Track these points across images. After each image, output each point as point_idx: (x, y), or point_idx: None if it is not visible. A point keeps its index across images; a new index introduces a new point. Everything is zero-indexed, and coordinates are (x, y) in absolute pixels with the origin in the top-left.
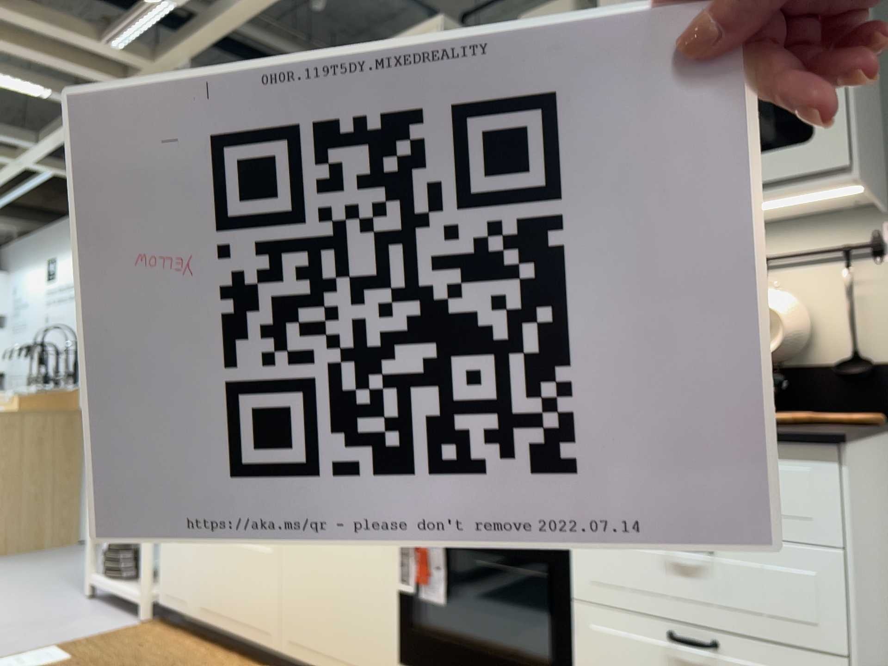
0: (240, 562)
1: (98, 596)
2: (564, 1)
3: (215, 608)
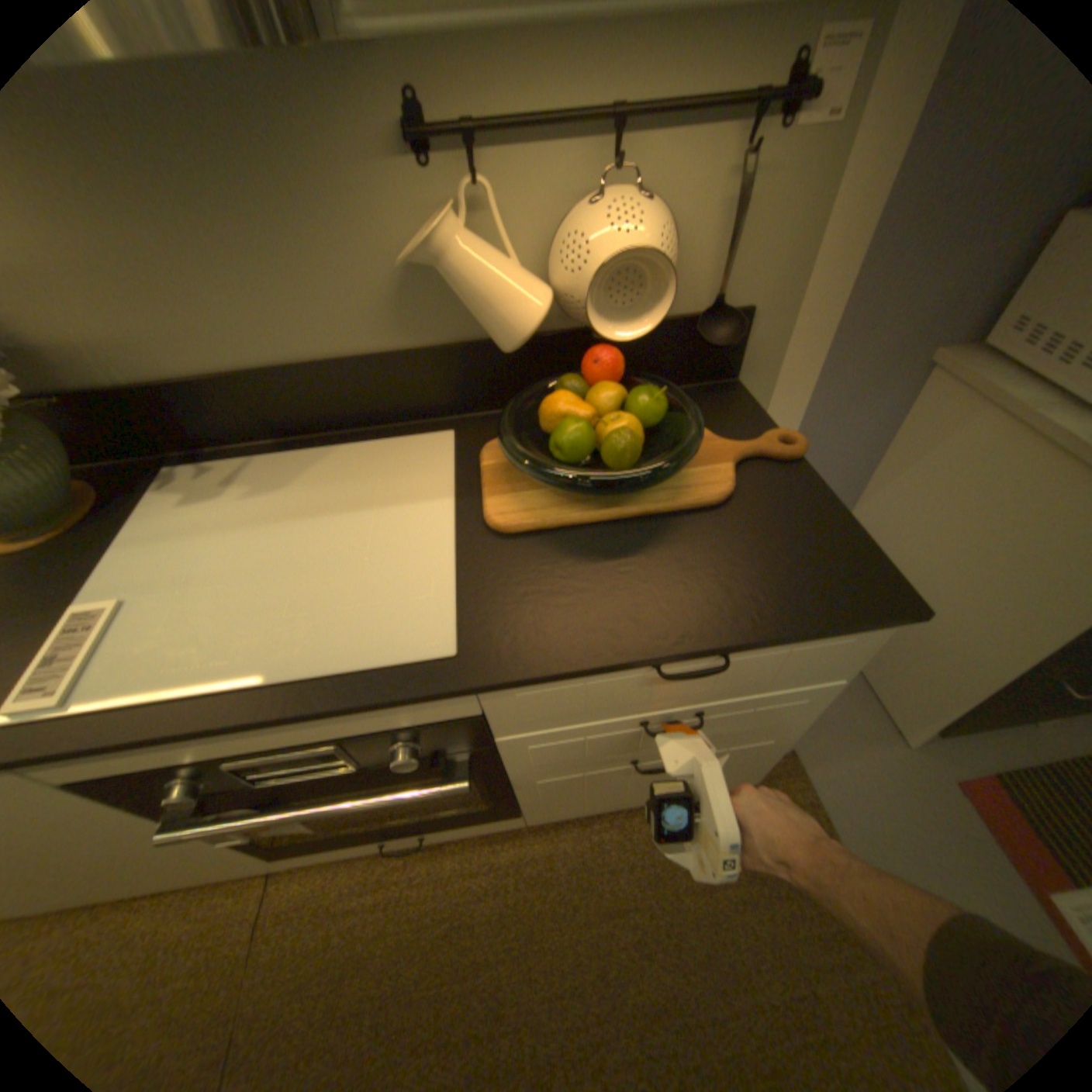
0: None
1: None
2: None
3: None
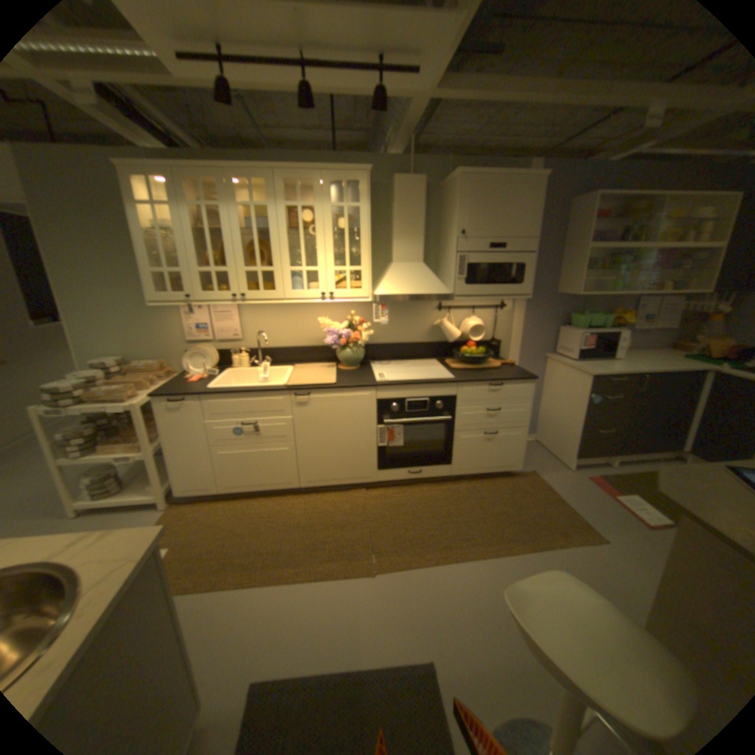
0: (263, 459)
1: (83, 513)
2: (423, 178)
3: (242, 484)
